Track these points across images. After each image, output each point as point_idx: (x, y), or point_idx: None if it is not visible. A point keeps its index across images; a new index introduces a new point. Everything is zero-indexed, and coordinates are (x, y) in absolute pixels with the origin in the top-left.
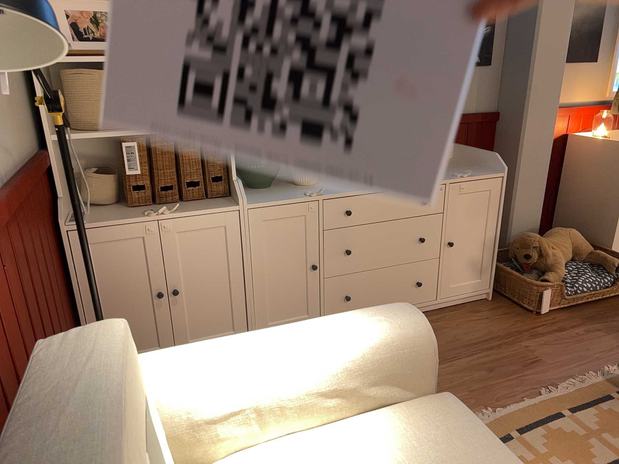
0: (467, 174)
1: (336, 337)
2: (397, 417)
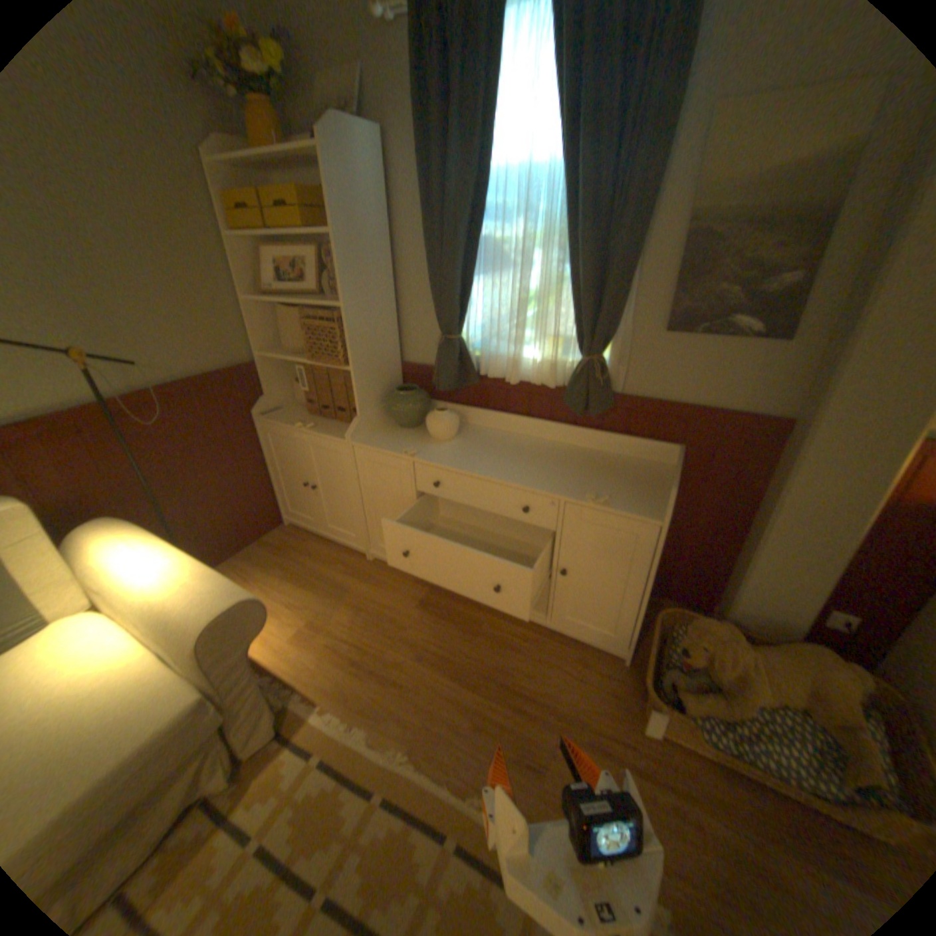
0: (595, 500)
1: (161, 587)
2: (151, 675)
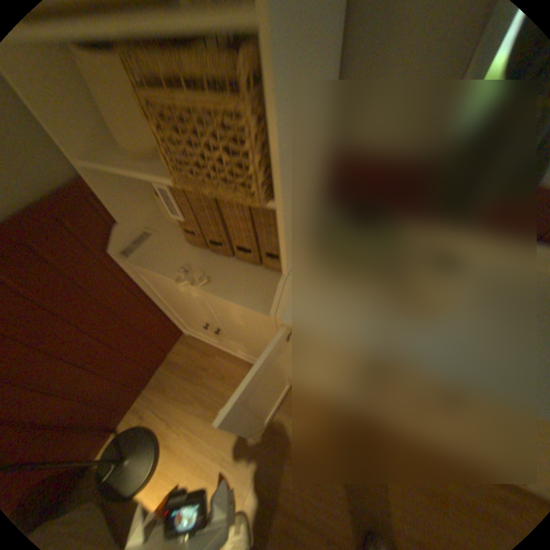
0: None
1: None
2: None
